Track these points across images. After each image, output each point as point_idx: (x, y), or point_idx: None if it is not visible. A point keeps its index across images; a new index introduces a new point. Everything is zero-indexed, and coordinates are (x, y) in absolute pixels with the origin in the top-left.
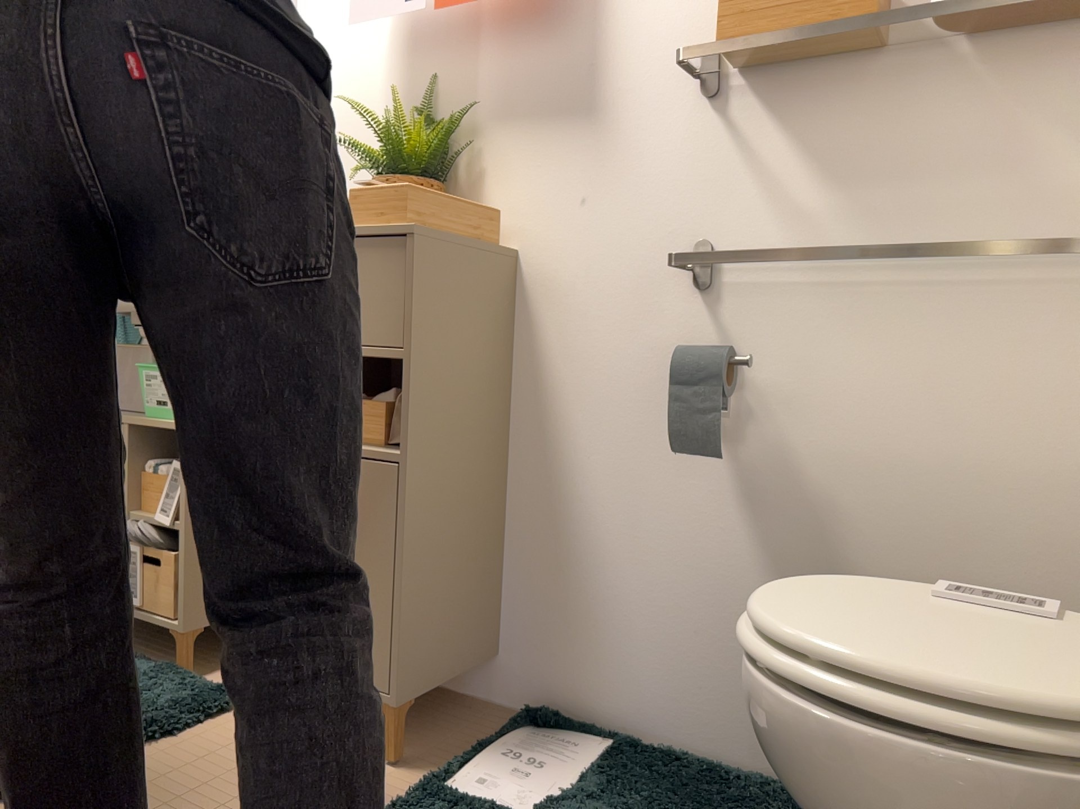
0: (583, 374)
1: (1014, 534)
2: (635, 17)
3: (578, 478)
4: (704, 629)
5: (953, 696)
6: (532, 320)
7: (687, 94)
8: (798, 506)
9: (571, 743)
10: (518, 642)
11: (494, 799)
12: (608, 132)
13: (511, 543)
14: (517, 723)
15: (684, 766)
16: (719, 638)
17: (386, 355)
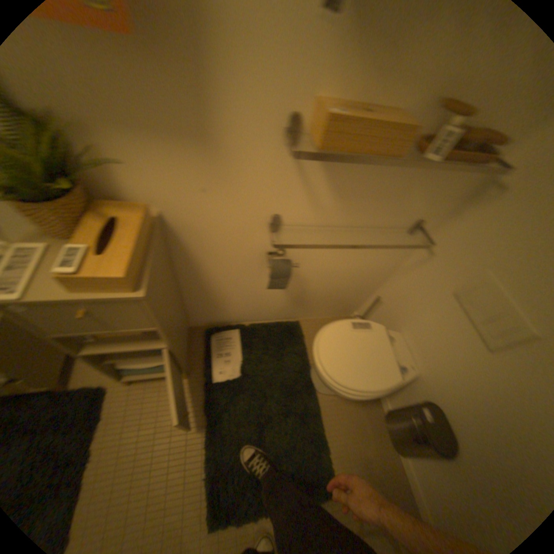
0: (215, 256)
1: (351, 279)
2: (240, 57)
3: (217, 282)
4: (264, 304)
5: (377, 390)
6: (182, 239)
7: (279, 138)
8: (298, 280)
9: (230, 338)
10: (197, 315)
11: (229, 375)
12: (221, 151)
13: (189, 299)
14: (206, 332)
15: (262, 330)
16: (268, 304)
17: (146, 328)
